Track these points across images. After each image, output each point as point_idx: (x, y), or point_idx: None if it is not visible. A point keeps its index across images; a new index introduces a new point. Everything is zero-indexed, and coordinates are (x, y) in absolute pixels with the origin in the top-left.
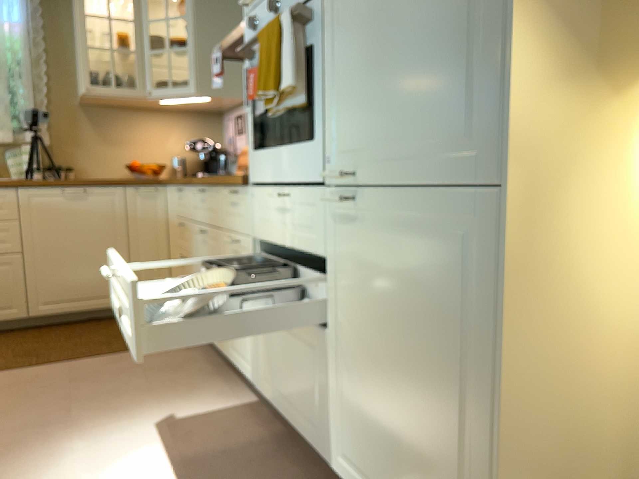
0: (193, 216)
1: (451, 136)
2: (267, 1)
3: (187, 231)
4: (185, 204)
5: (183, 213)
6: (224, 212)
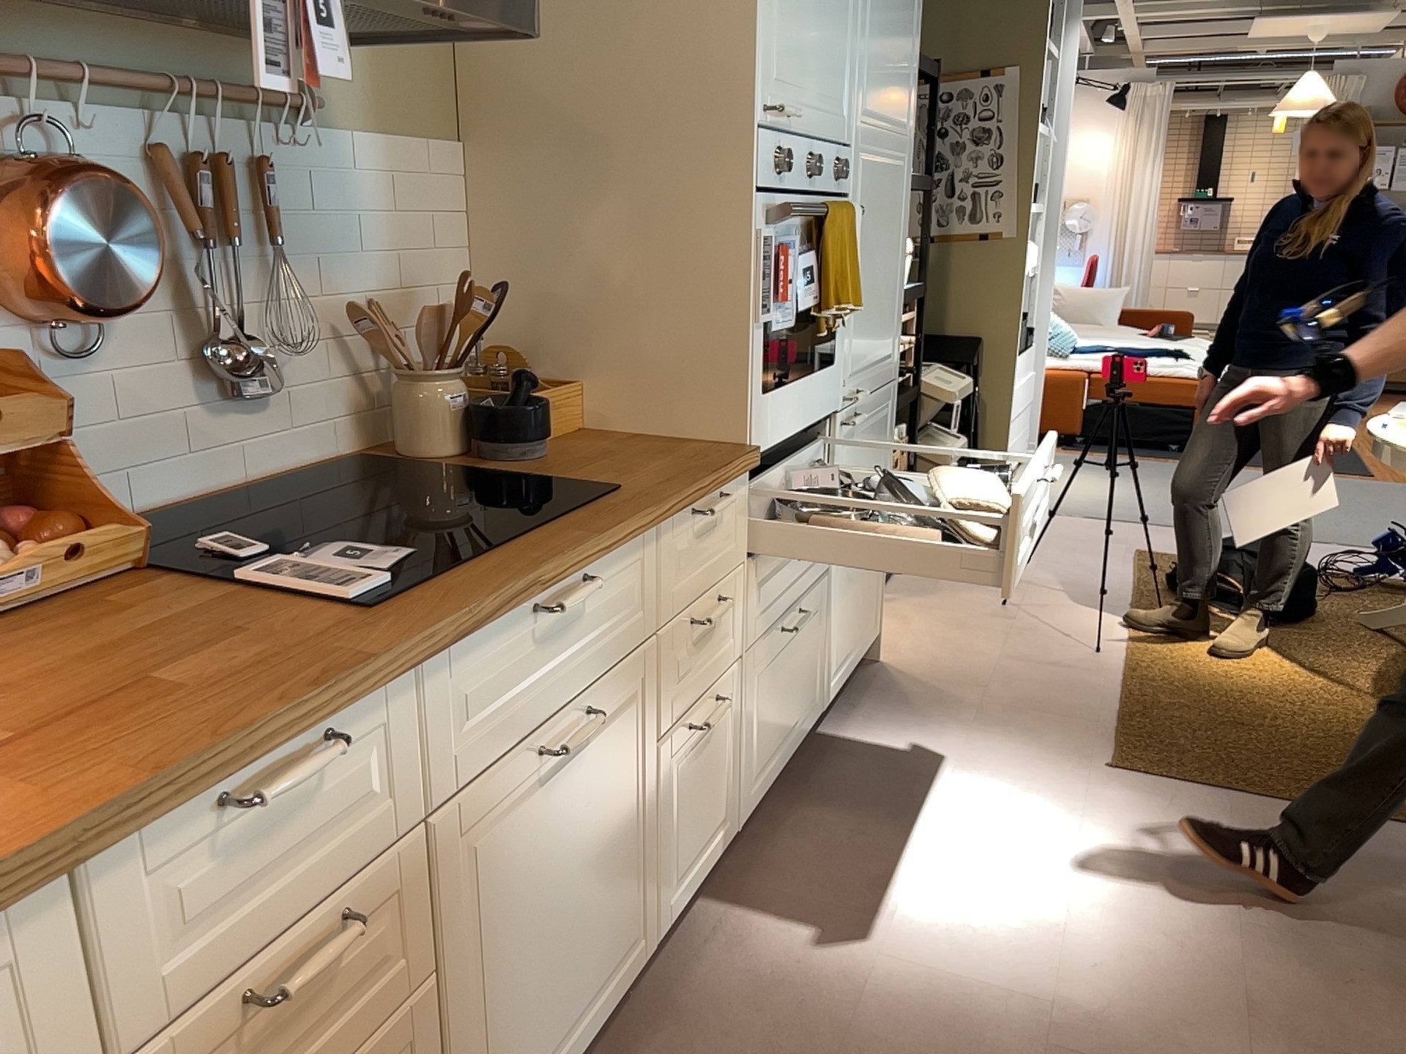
0: (468, 762)
1: (887, 352)
2: (792, 141)
3: (374, 921)
4: (361, 794)
5: (310, 884)
6: (670, 578)
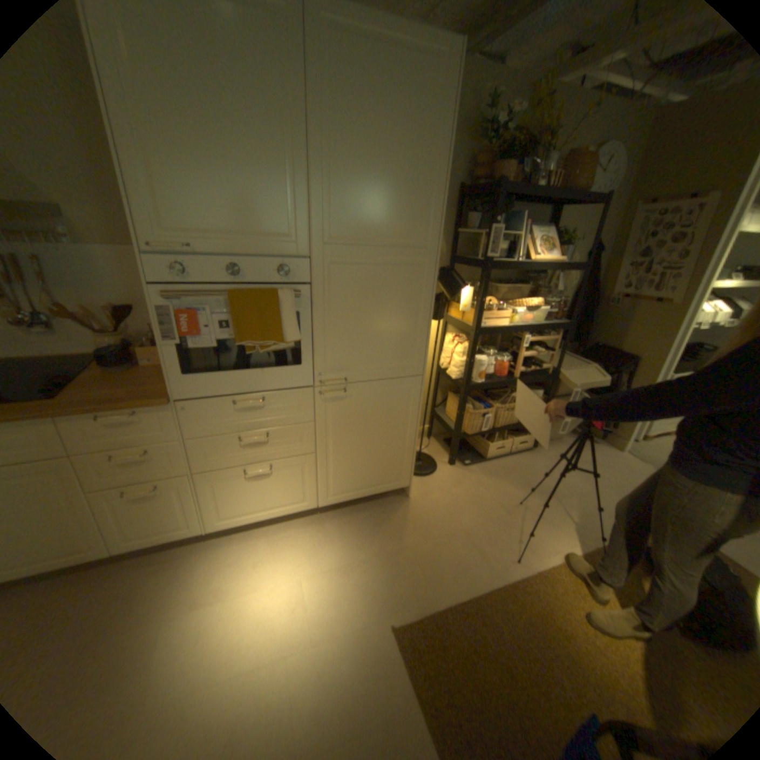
0: None
1: (399, 362)
2: (200, 257)
3: None
4: None
5: None
6: (77, 439)
